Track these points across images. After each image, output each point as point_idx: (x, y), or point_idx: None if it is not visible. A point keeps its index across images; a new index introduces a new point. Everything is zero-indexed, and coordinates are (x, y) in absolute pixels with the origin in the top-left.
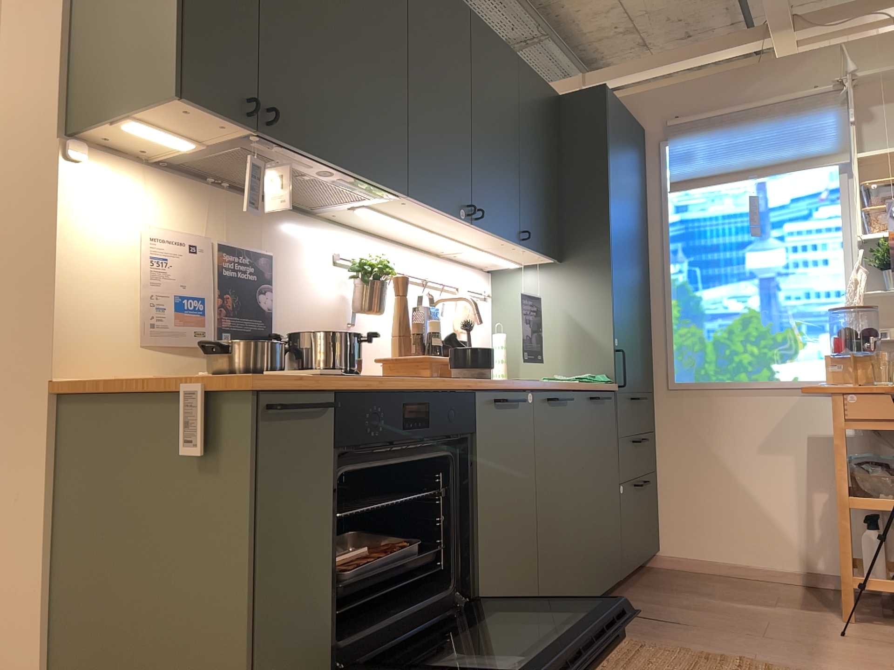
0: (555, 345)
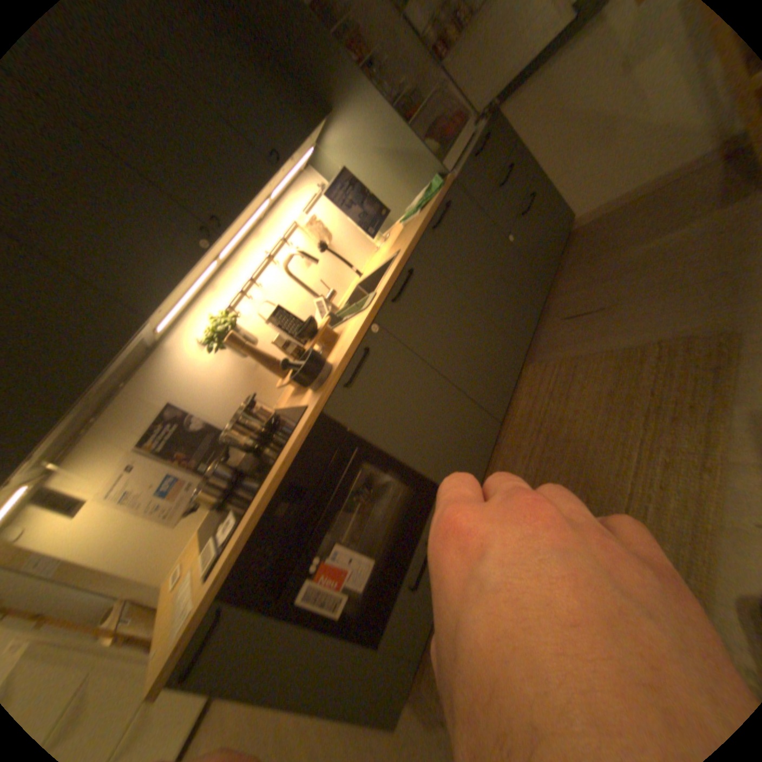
0: (388, 179)
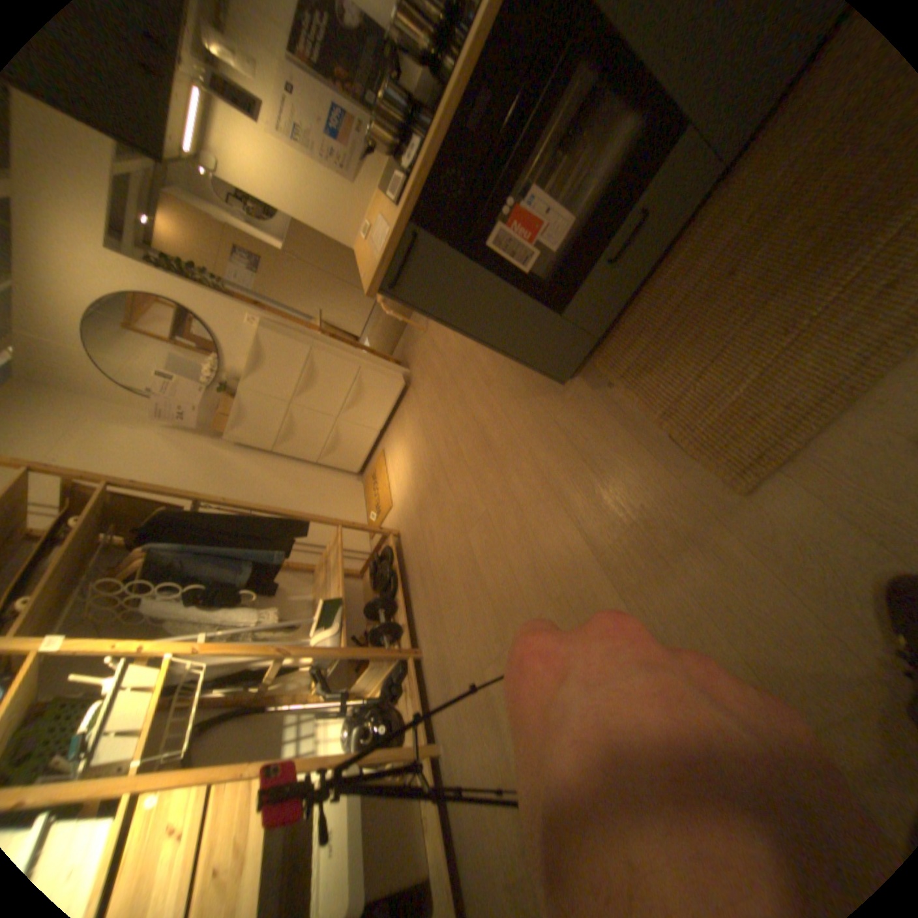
0: None
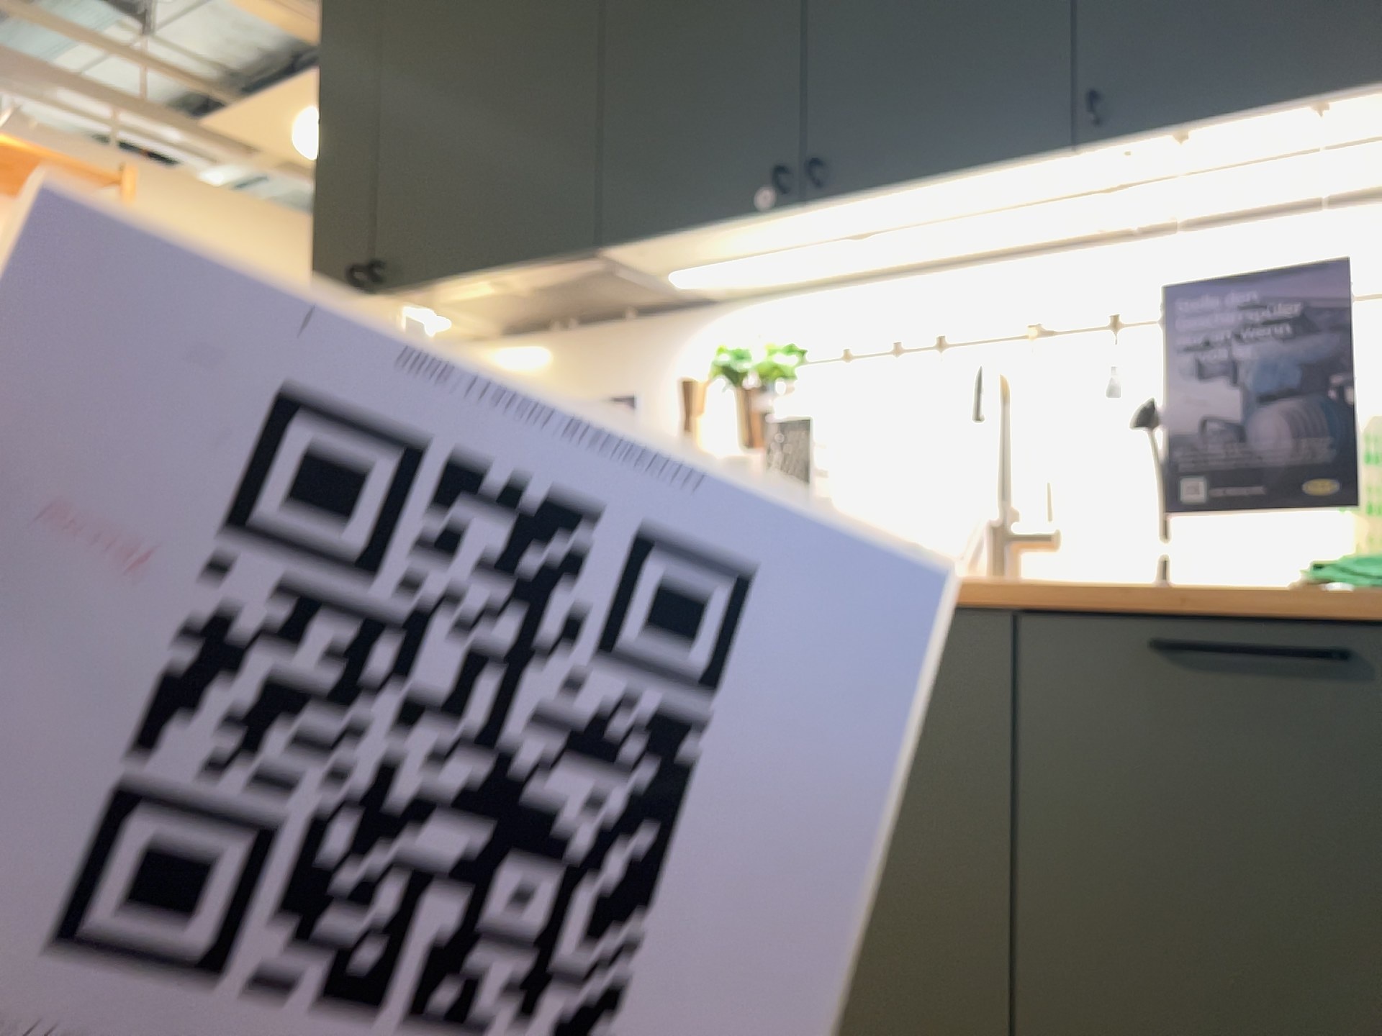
0: None
